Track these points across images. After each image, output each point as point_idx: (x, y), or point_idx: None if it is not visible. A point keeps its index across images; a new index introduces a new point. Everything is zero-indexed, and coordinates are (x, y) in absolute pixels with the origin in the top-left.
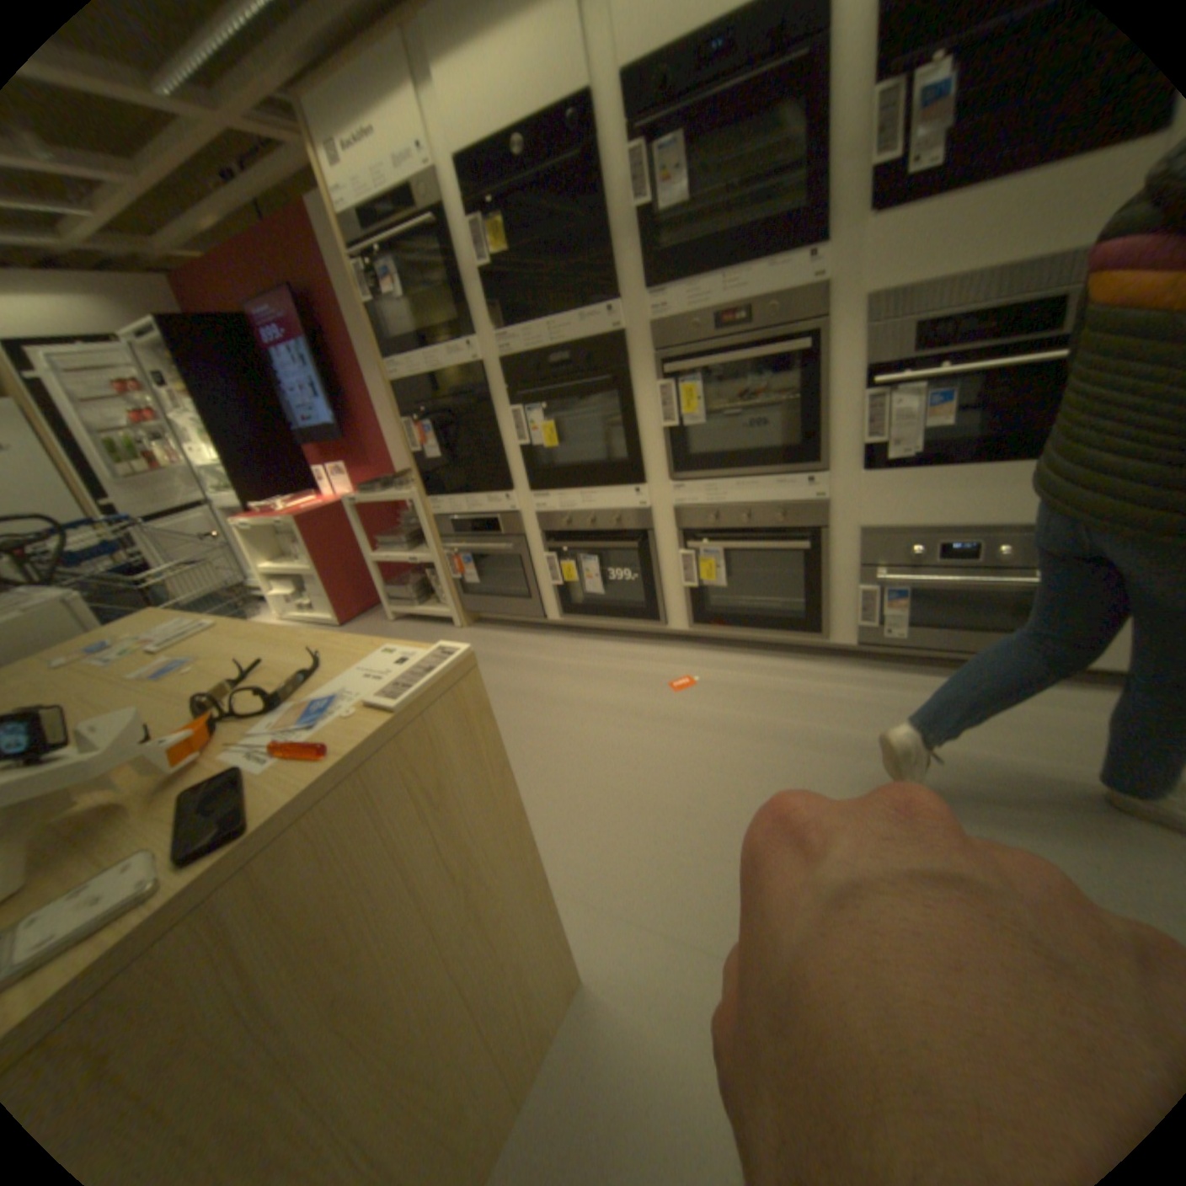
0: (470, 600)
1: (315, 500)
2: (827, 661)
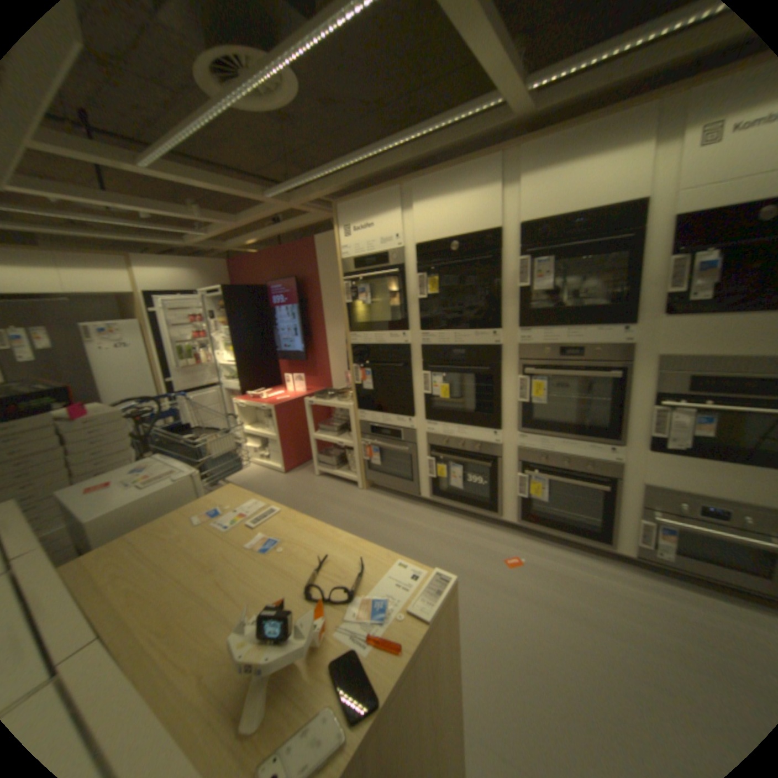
0: (369, 476)
1: (282, 397)
2: (613, 567)
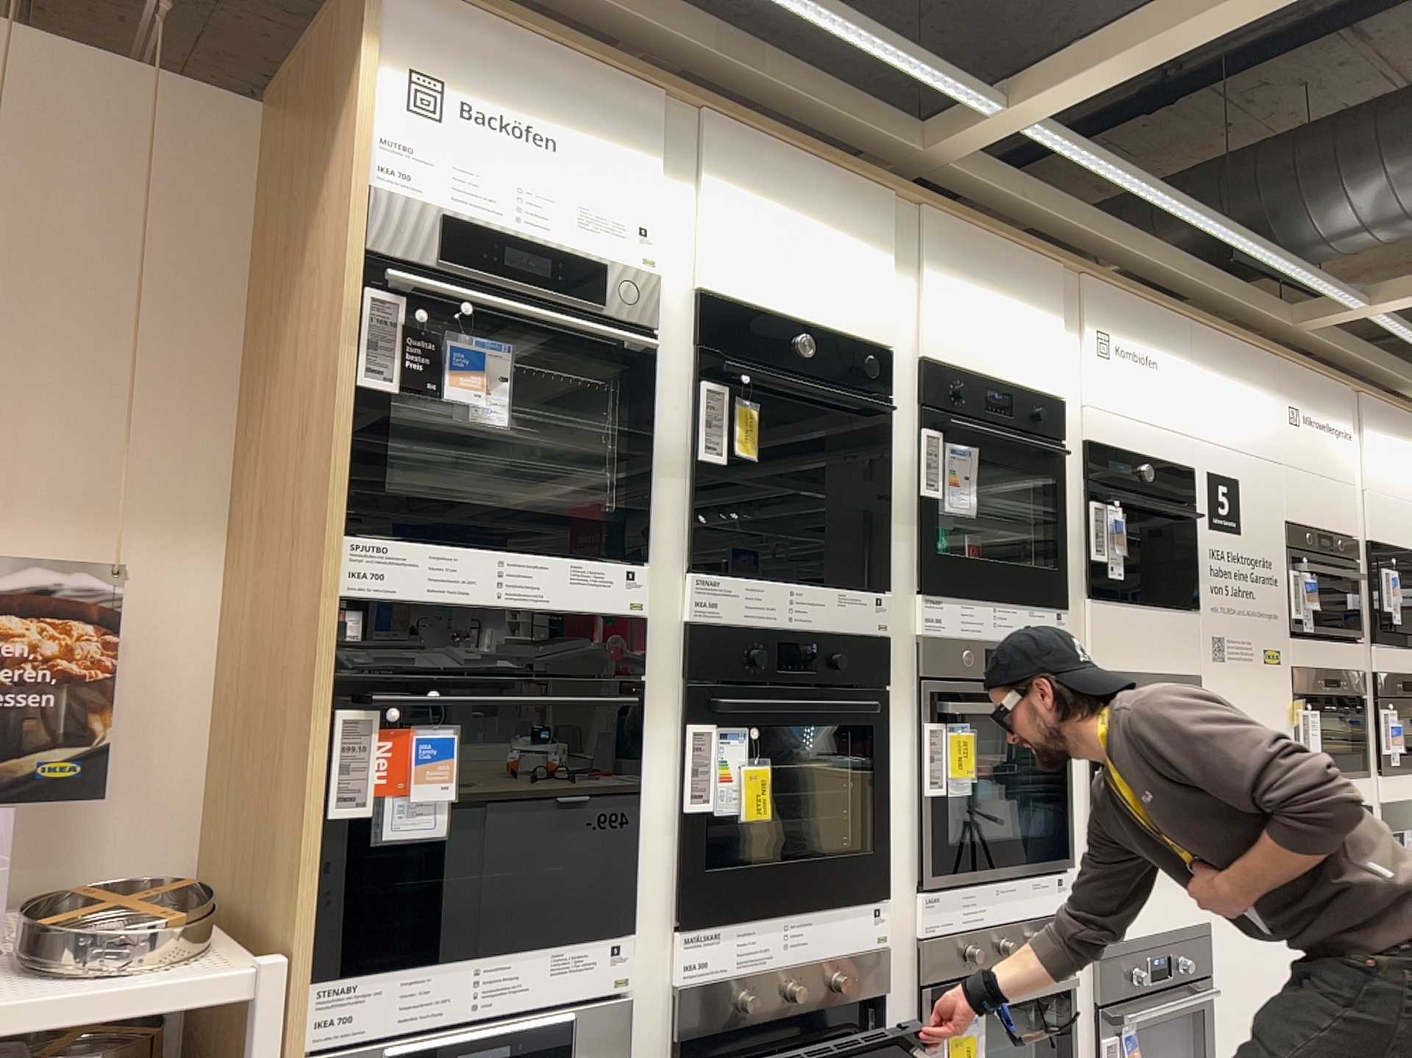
0: None
1: None
2: None
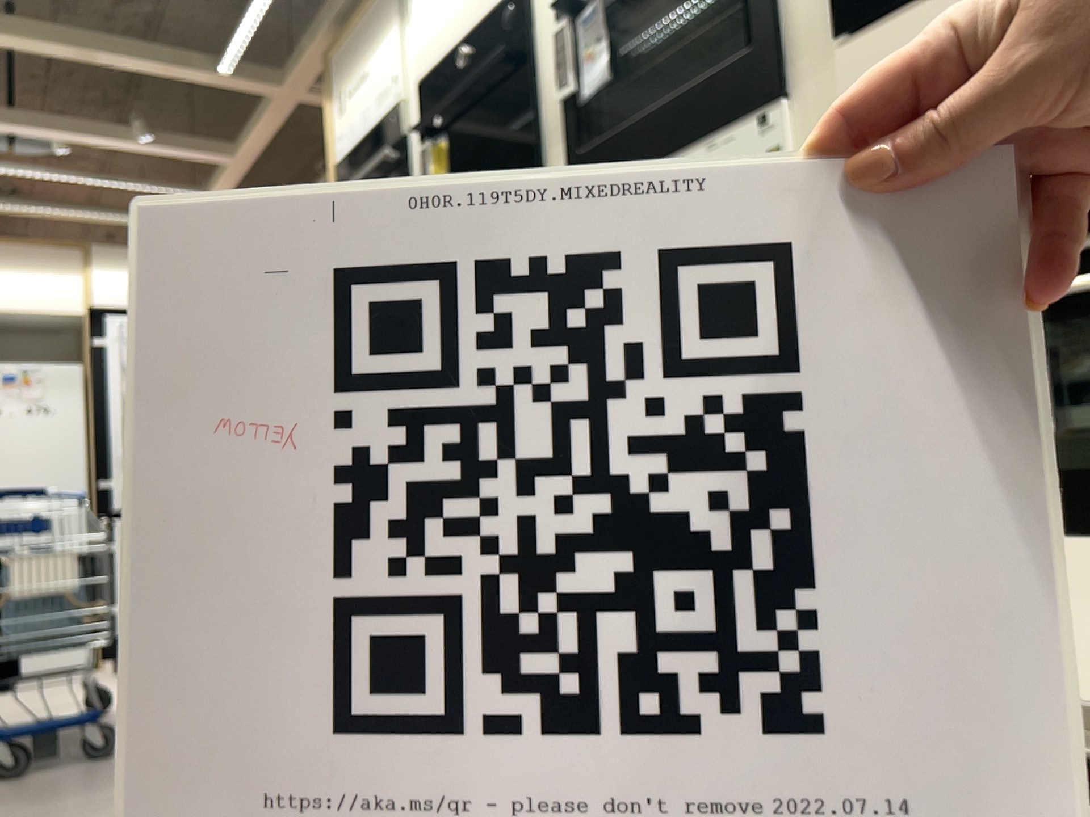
0: None
1: None
2: None
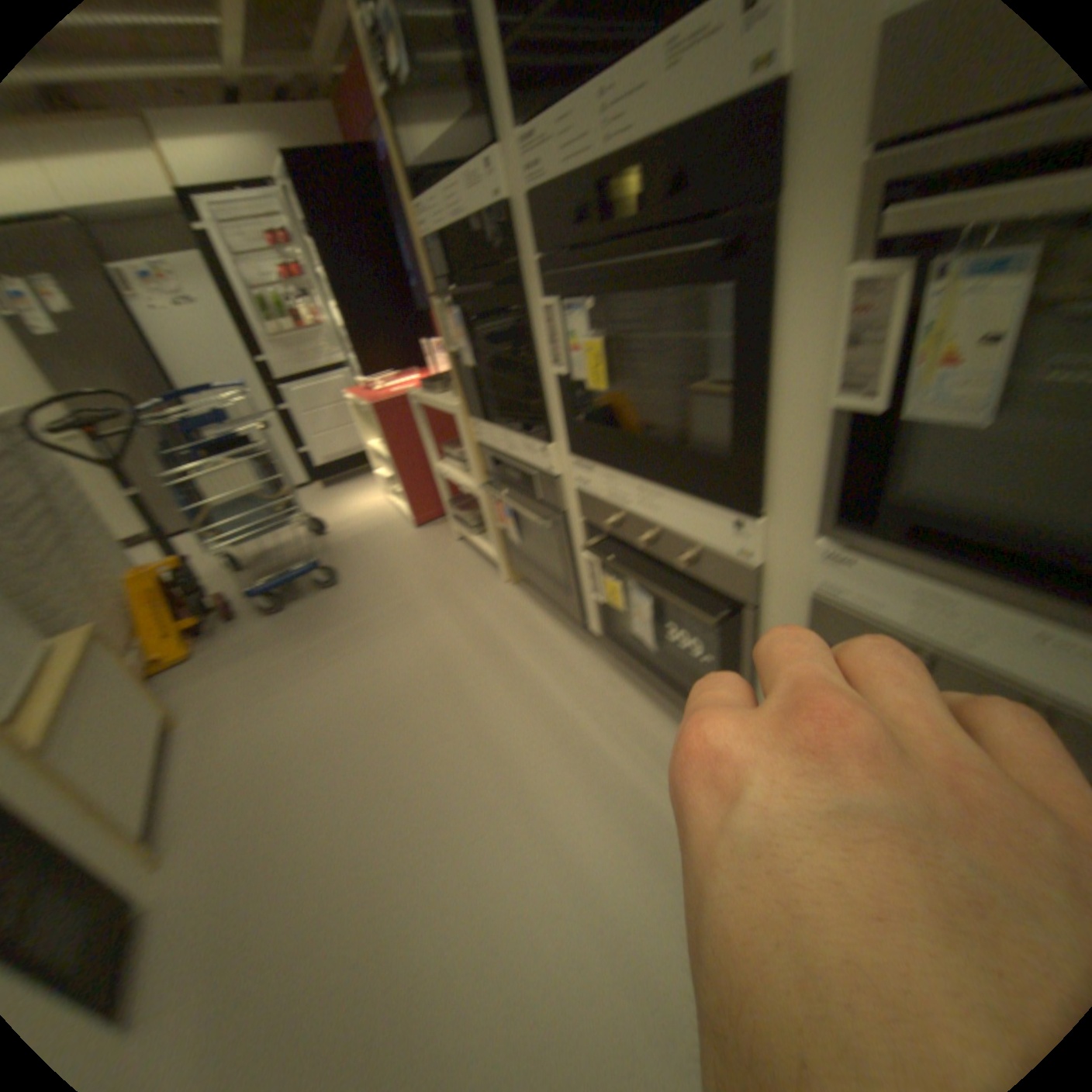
0: (514, 557)
1: (410, 383)
2: None
